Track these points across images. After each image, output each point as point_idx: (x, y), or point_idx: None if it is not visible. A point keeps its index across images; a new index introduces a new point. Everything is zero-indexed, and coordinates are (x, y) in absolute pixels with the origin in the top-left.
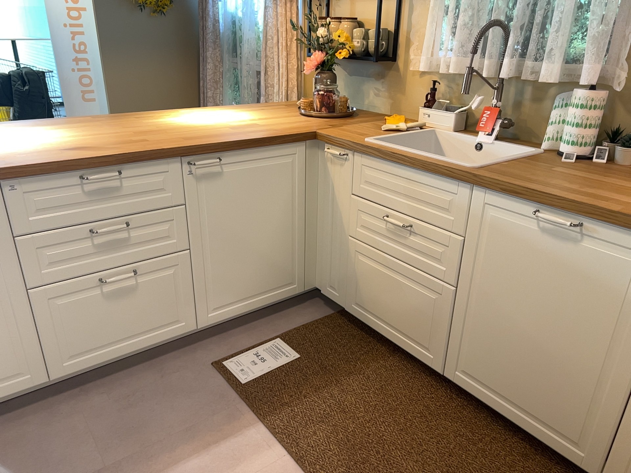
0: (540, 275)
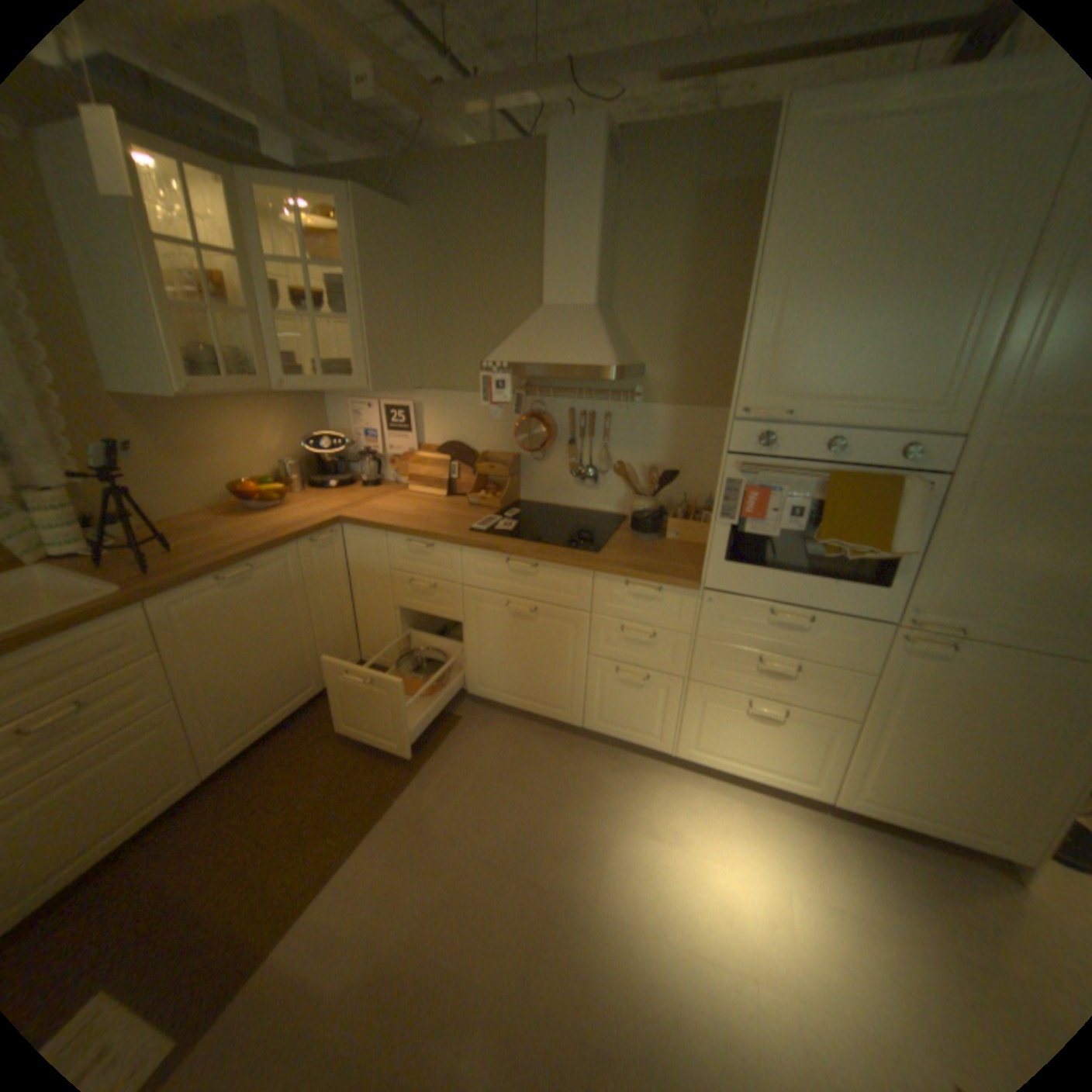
0: (241, 618)
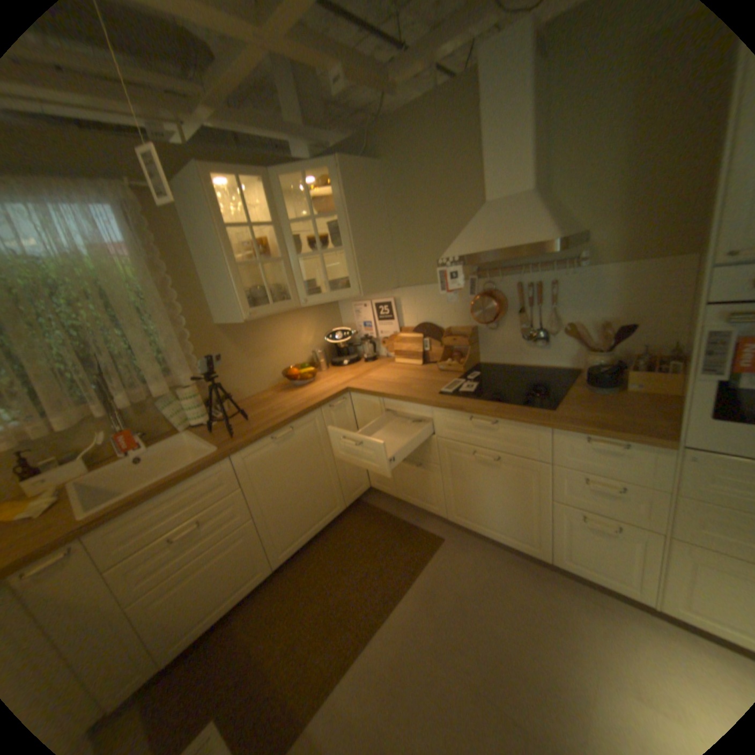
0: (288, 463)
